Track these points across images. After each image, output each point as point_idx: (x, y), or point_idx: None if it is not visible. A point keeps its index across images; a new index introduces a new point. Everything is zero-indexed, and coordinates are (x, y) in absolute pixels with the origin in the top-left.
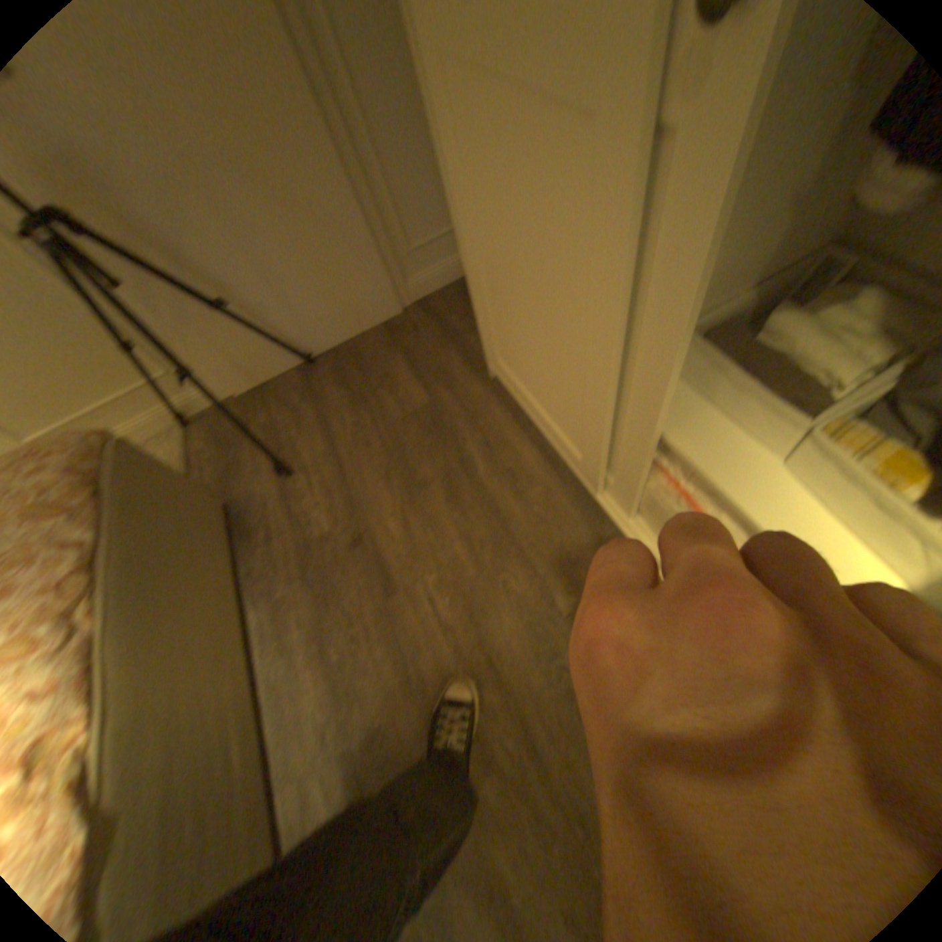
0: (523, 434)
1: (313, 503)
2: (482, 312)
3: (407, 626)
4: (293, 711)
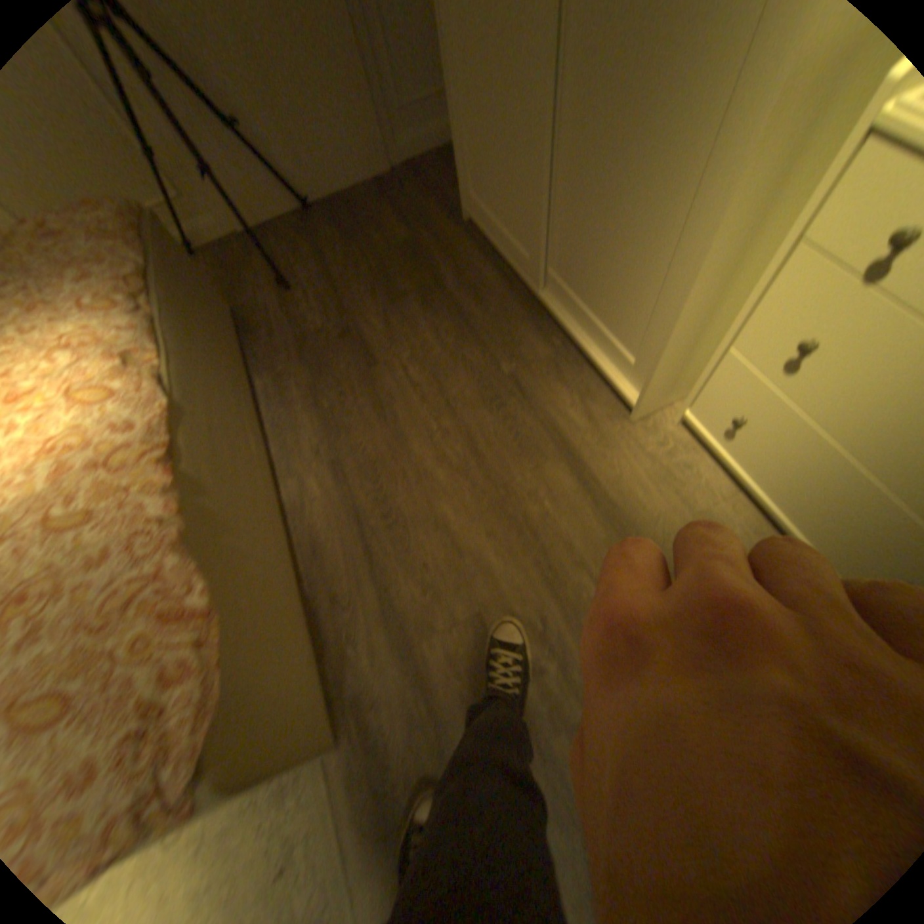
0: (487, 261)
1: (309, 309)
2: (459, 139)
3: (385, 386)
4: (293, 439)
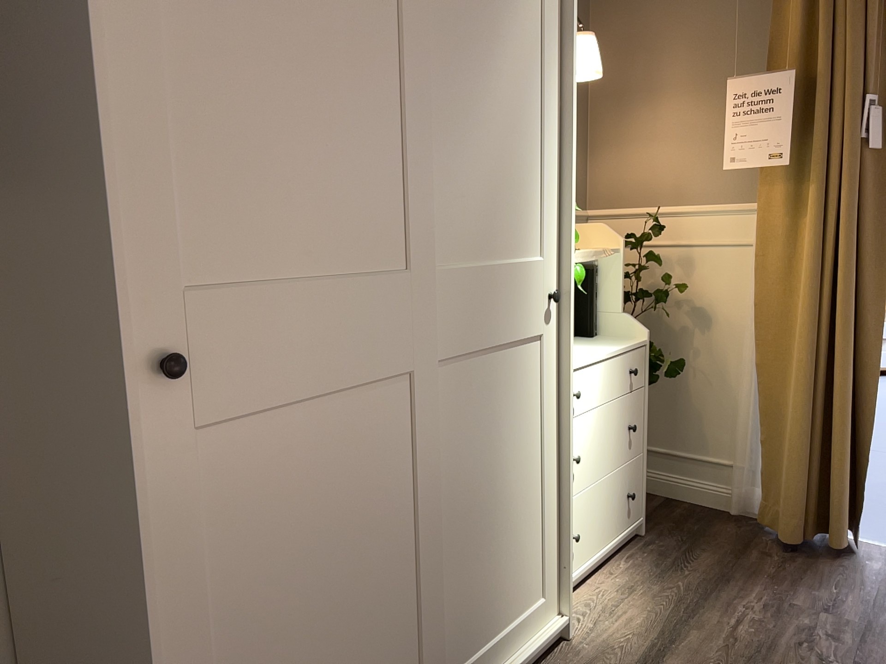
0: None
1: None
2: None
3: None
4: None
